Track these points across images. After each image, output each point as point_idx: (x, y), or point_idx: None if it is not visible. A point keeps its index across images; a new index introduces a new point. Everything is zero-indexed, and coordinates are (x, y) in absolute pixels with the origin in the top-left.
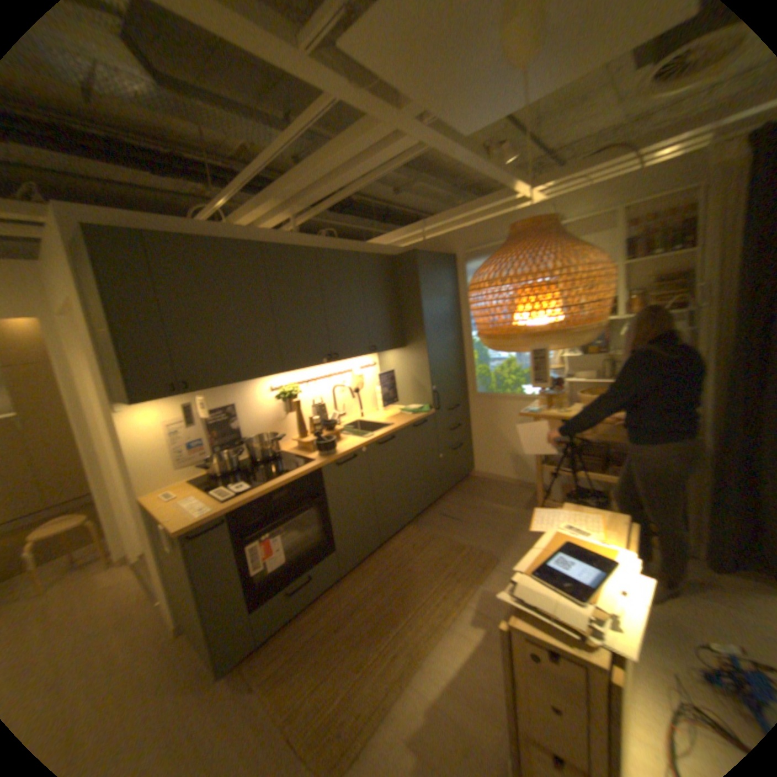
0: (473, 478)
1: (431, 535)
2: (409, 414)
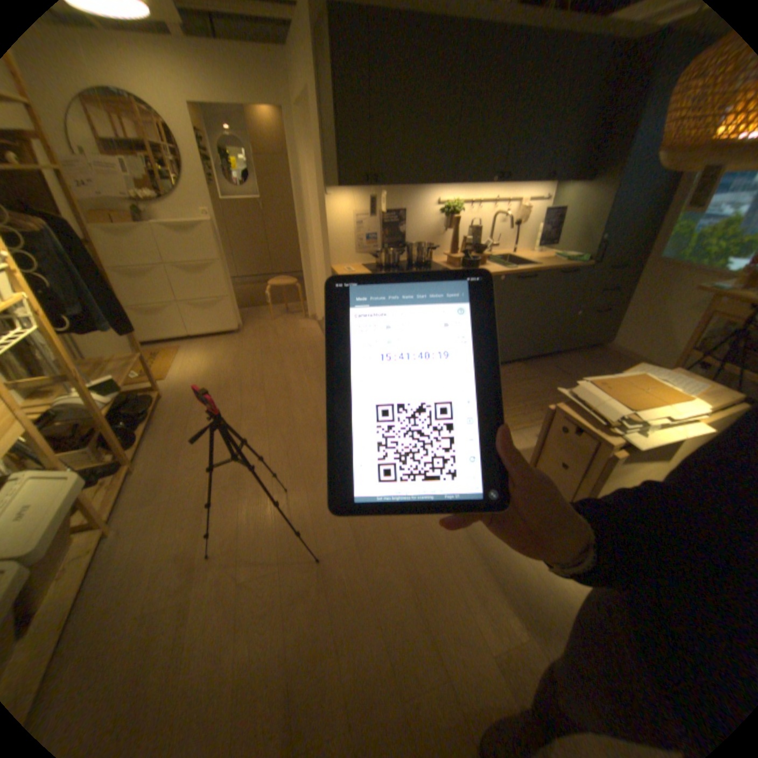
0: (606, 349)
1: (535, 375)
2: (562, 260)
